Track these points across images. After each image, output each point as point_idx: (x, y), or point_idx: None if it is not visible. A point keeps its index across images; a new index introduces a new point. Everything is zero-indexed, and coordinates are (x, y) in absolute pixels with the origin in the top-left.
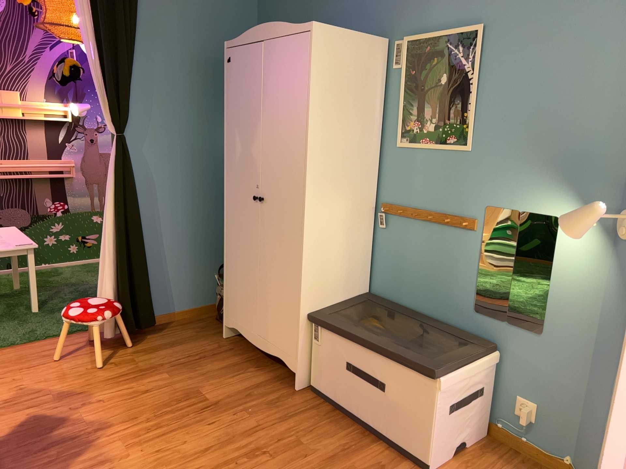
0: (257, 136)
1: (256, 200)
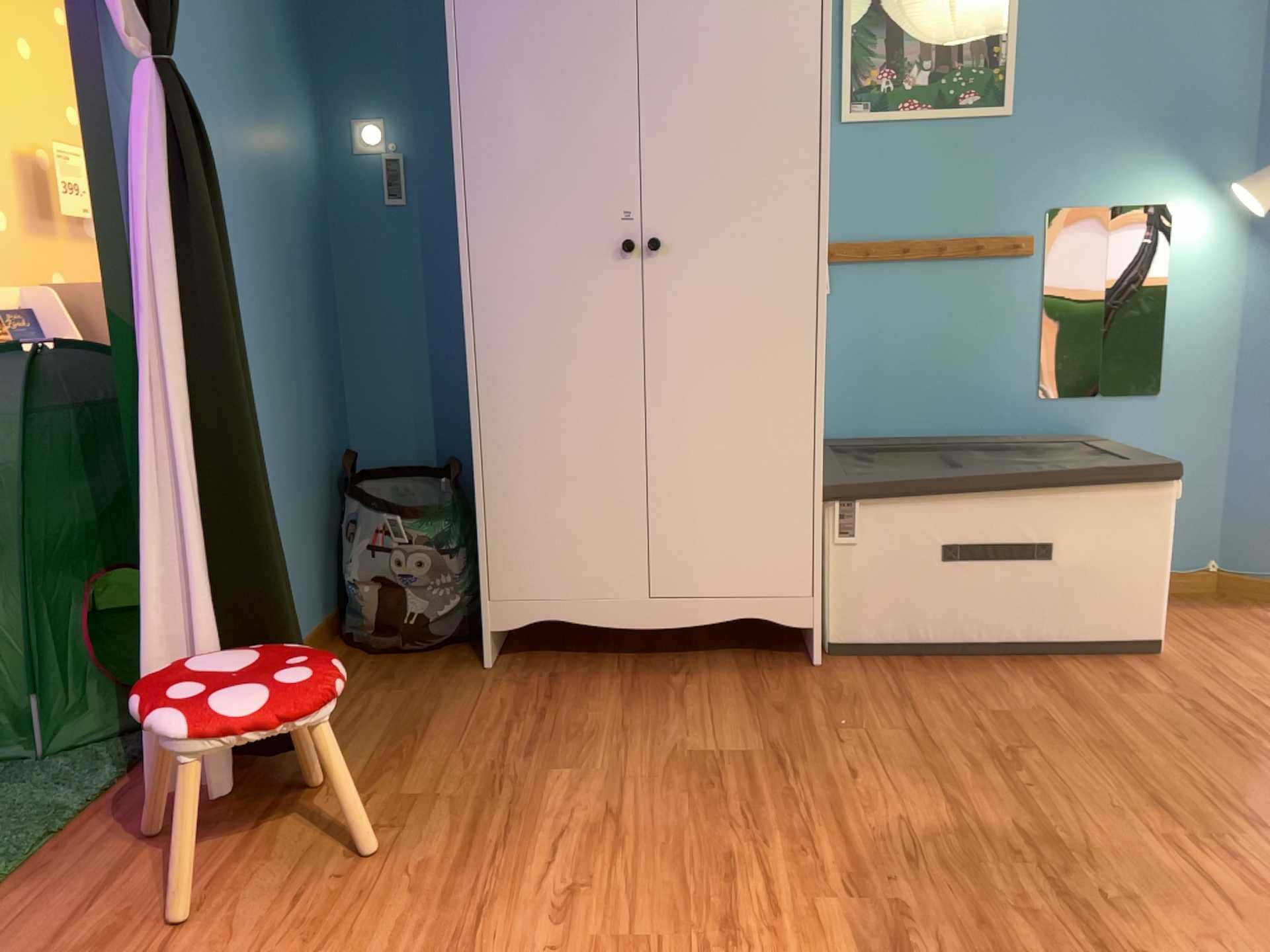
0: (618, 81)
1: (624, 251)
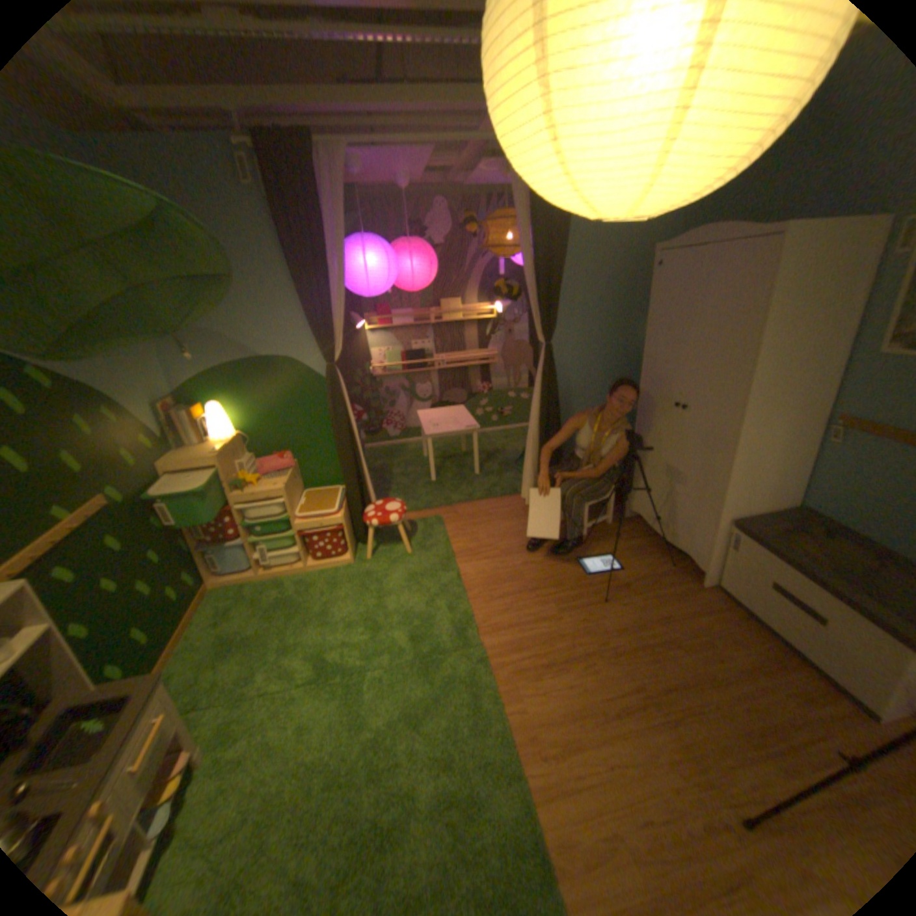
0: (685, 345)
1: (675, 408)
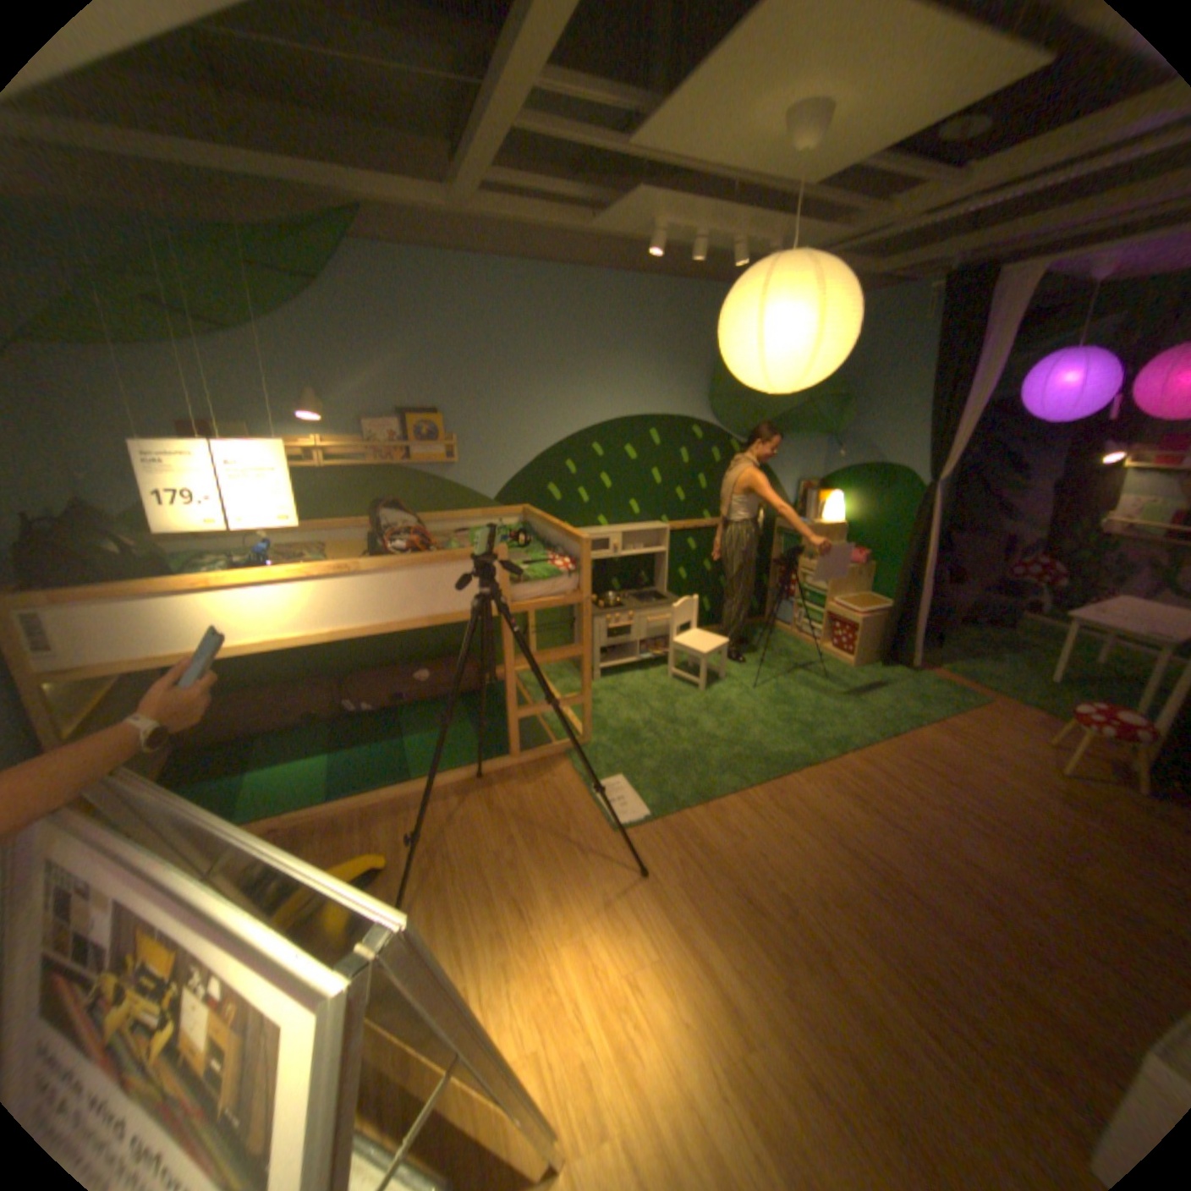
0: None
1: None
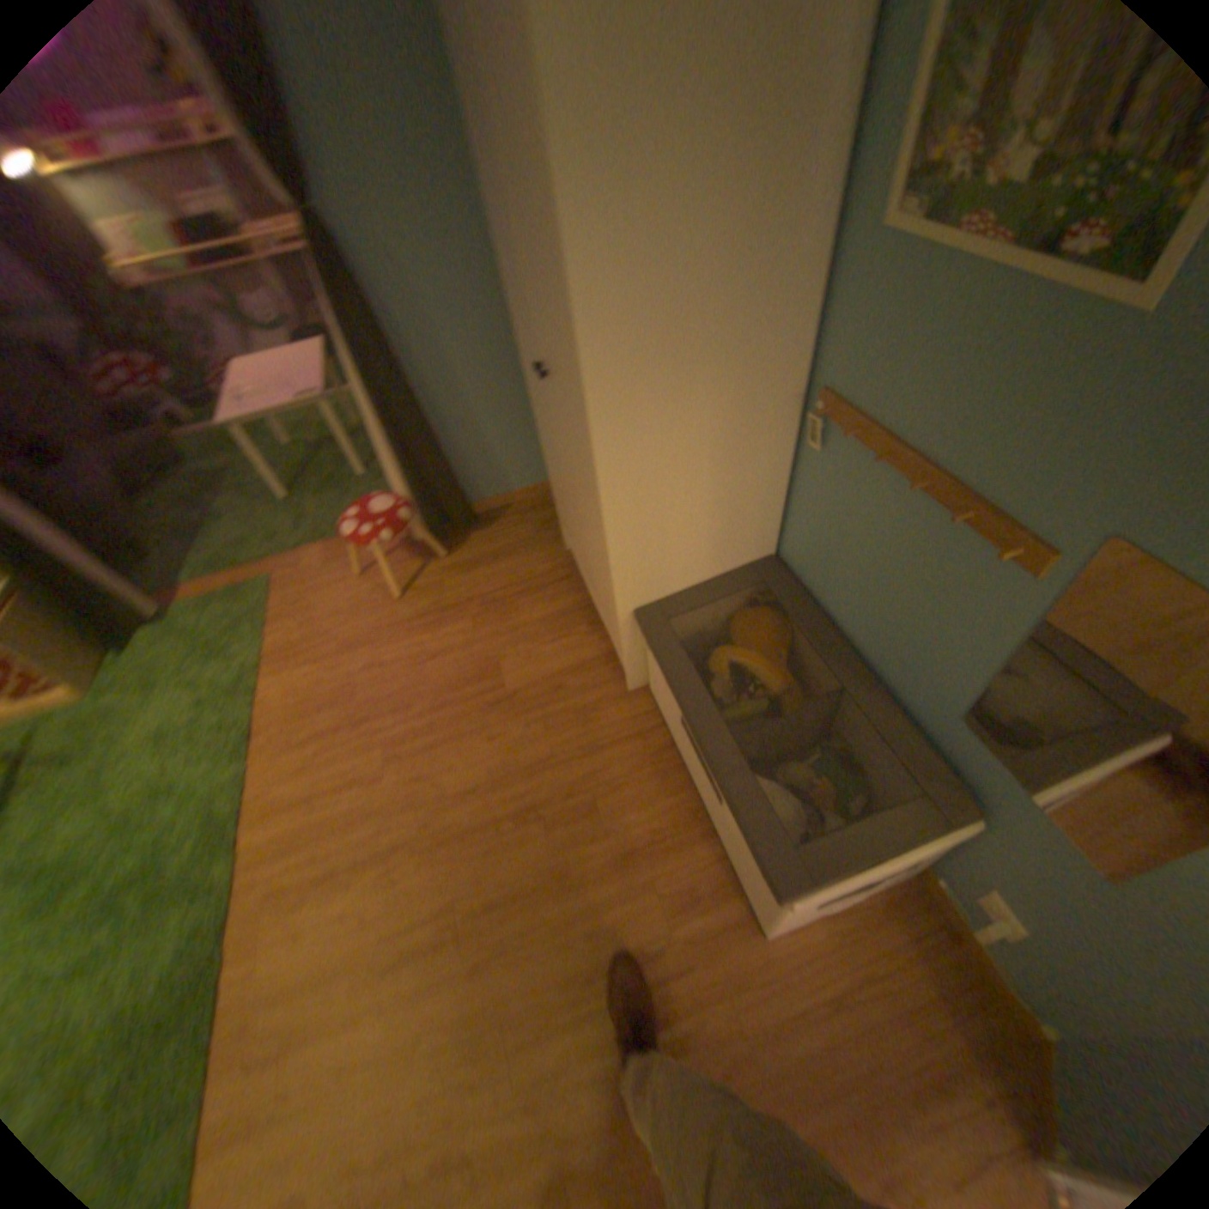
0: (511, 207)
1: (544, 369)
